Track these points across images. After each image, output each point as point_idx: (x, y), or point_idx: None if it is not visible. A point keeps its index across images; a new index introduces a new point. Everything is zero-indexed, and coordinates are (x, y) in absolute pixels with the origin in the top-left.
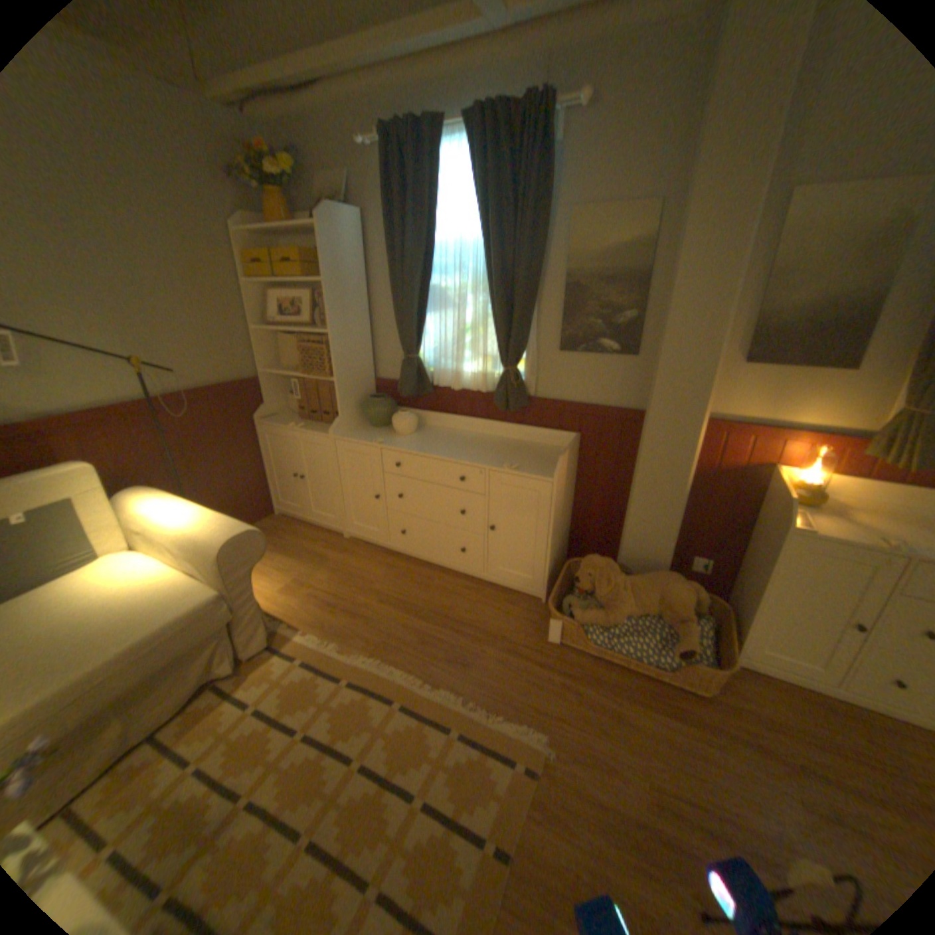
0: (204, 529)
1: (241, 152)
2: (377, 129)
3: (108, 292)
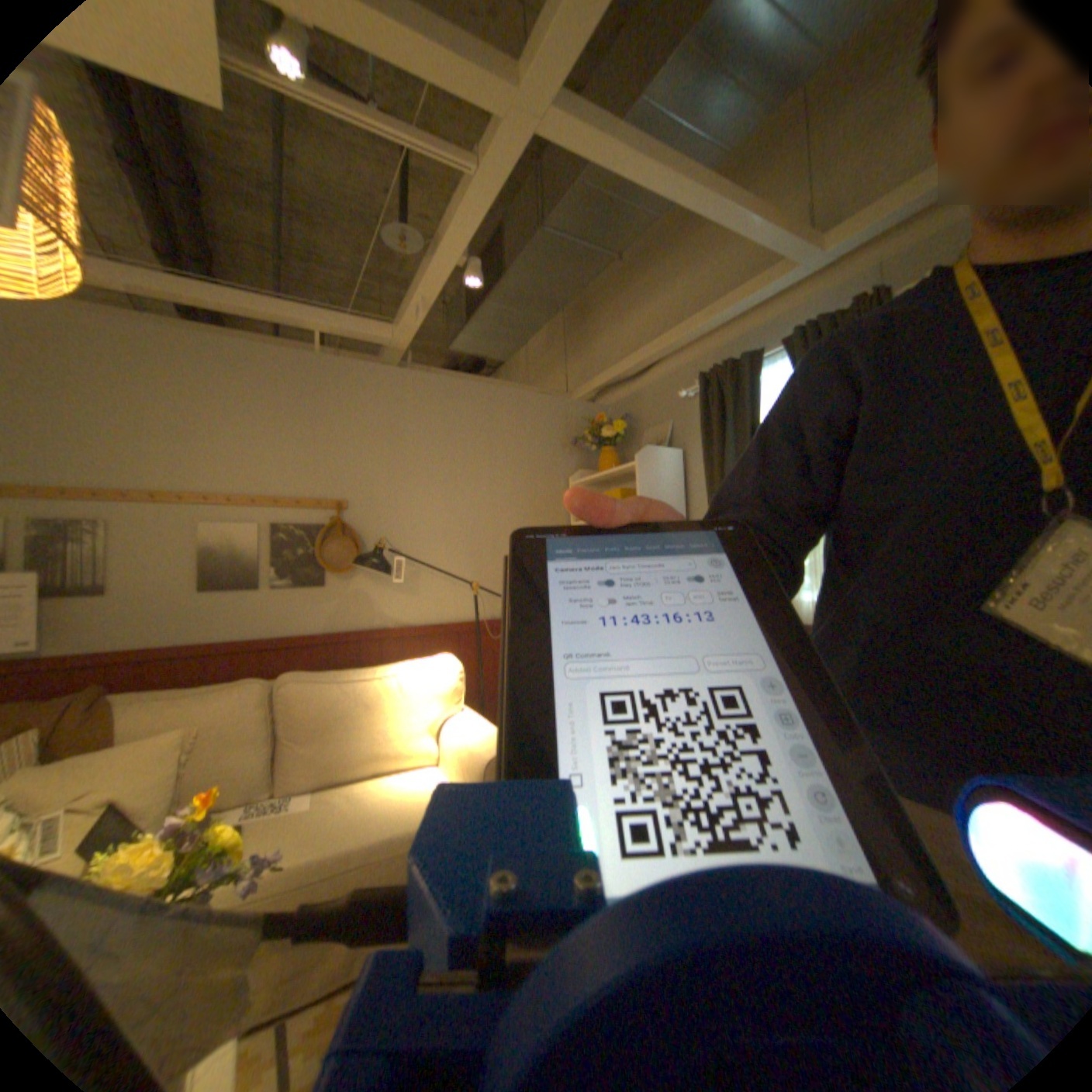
0: (484, 740)
1: (588, 428)
2: (699, 380)
3: (472, 534)
